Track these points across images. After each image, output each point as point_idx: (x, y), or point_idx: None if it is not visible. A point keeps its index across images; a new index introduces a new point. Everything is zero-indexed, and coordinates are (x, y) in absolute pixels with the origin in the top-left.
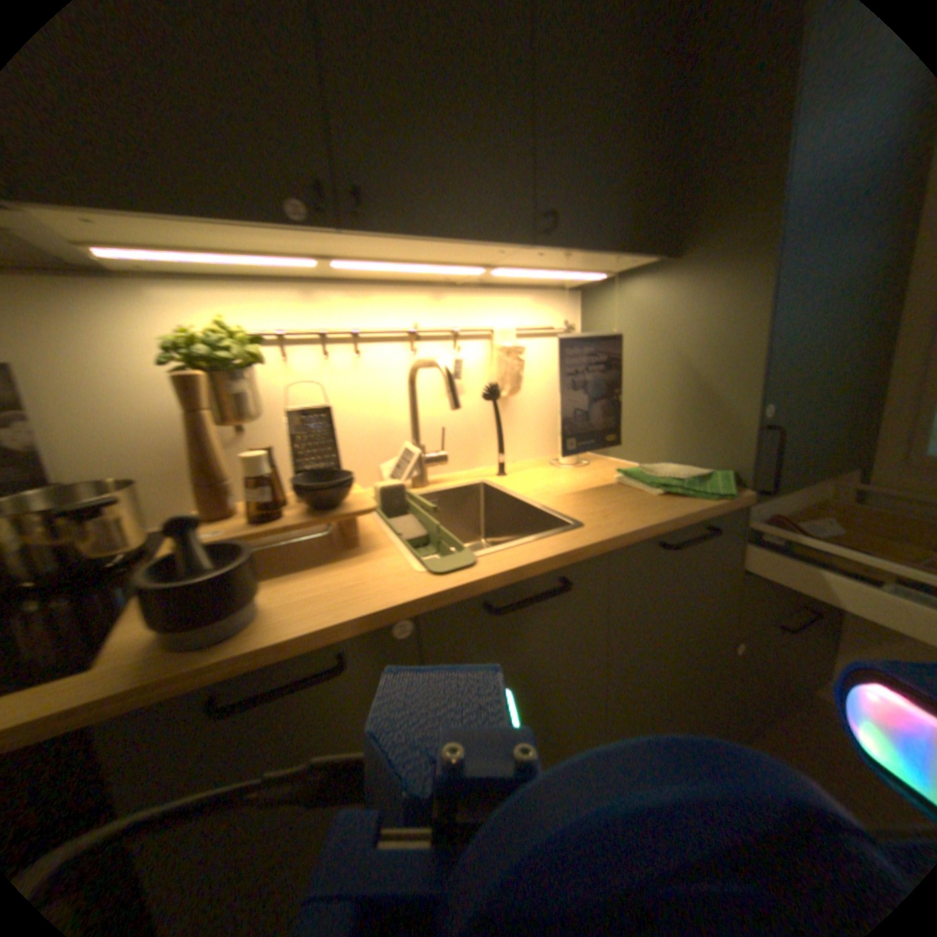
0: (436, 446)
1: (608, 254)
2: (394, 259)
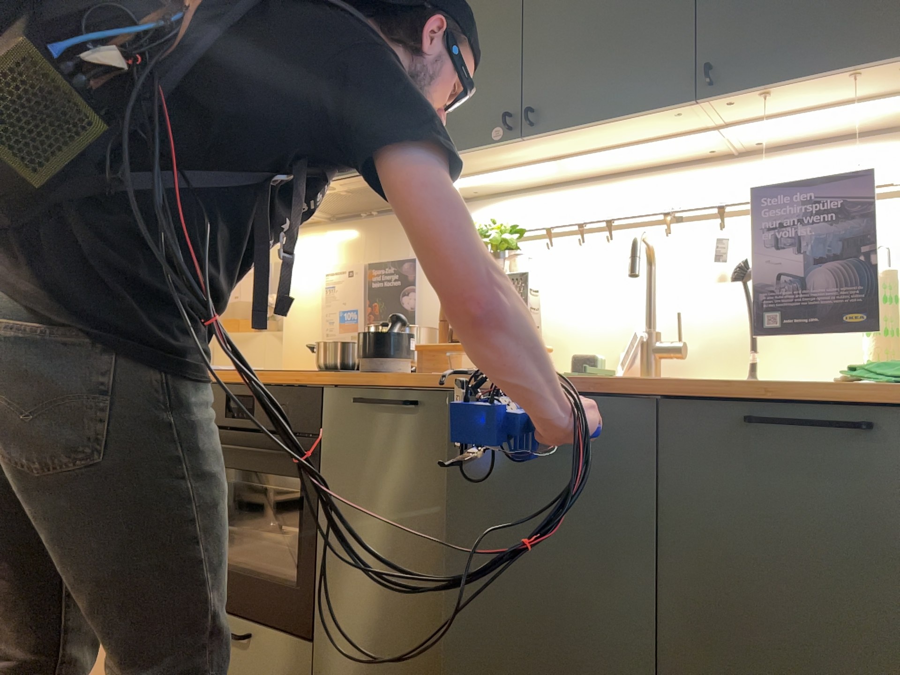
0: (695, 343)
1: (836, 78)
2: (612, 148)
